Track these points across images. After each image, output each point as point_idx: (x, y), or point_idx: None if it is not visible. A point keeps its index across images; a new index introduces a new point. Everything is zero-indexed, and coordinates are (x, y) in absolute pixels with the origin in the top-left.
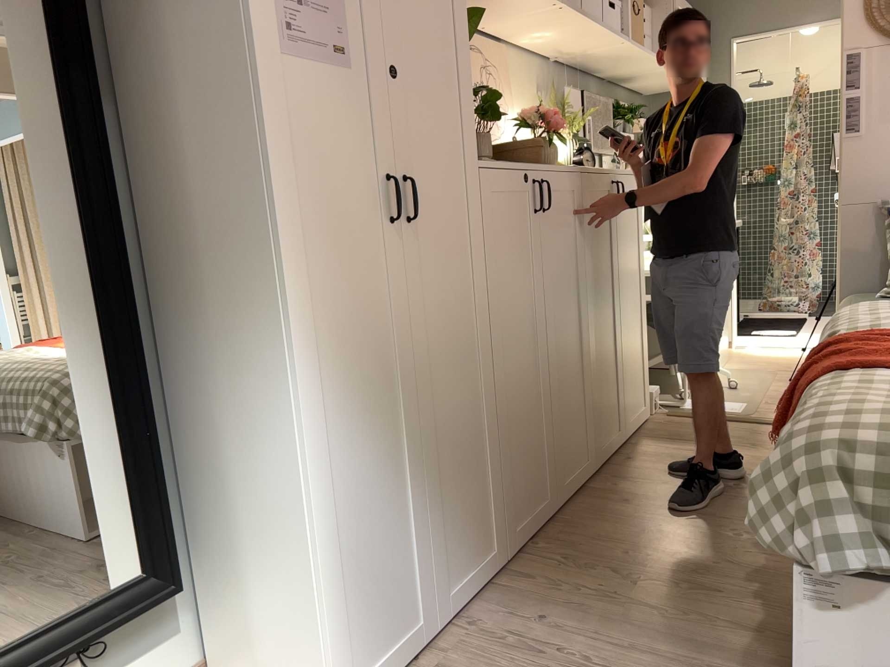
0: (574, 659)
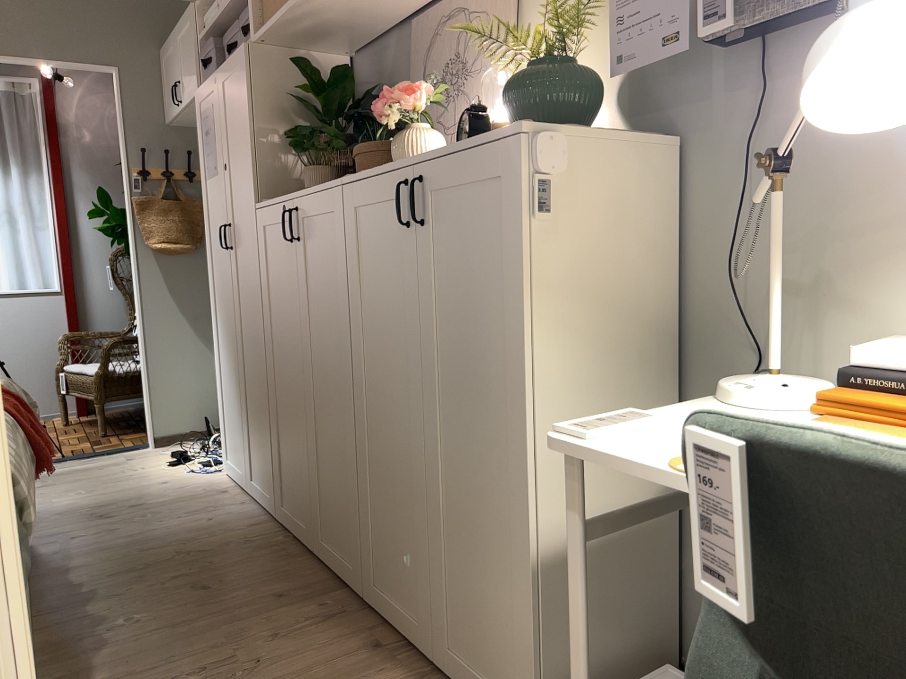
0: (169, 520)
